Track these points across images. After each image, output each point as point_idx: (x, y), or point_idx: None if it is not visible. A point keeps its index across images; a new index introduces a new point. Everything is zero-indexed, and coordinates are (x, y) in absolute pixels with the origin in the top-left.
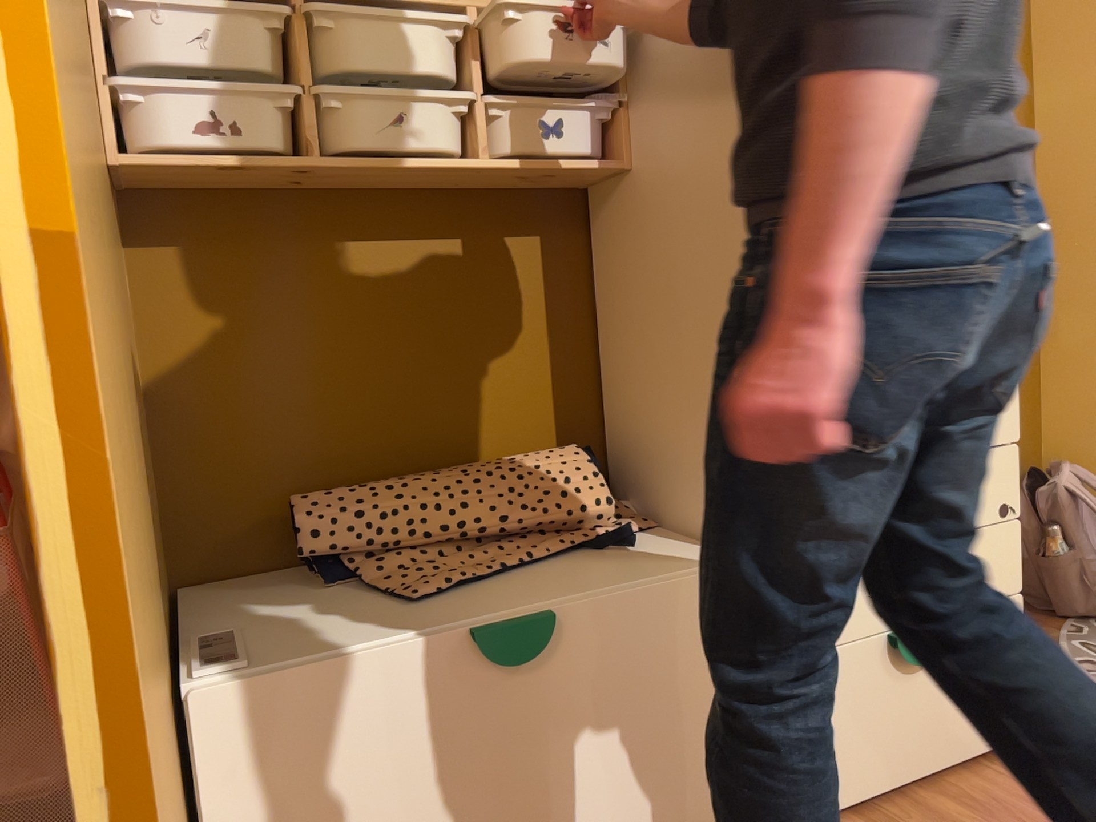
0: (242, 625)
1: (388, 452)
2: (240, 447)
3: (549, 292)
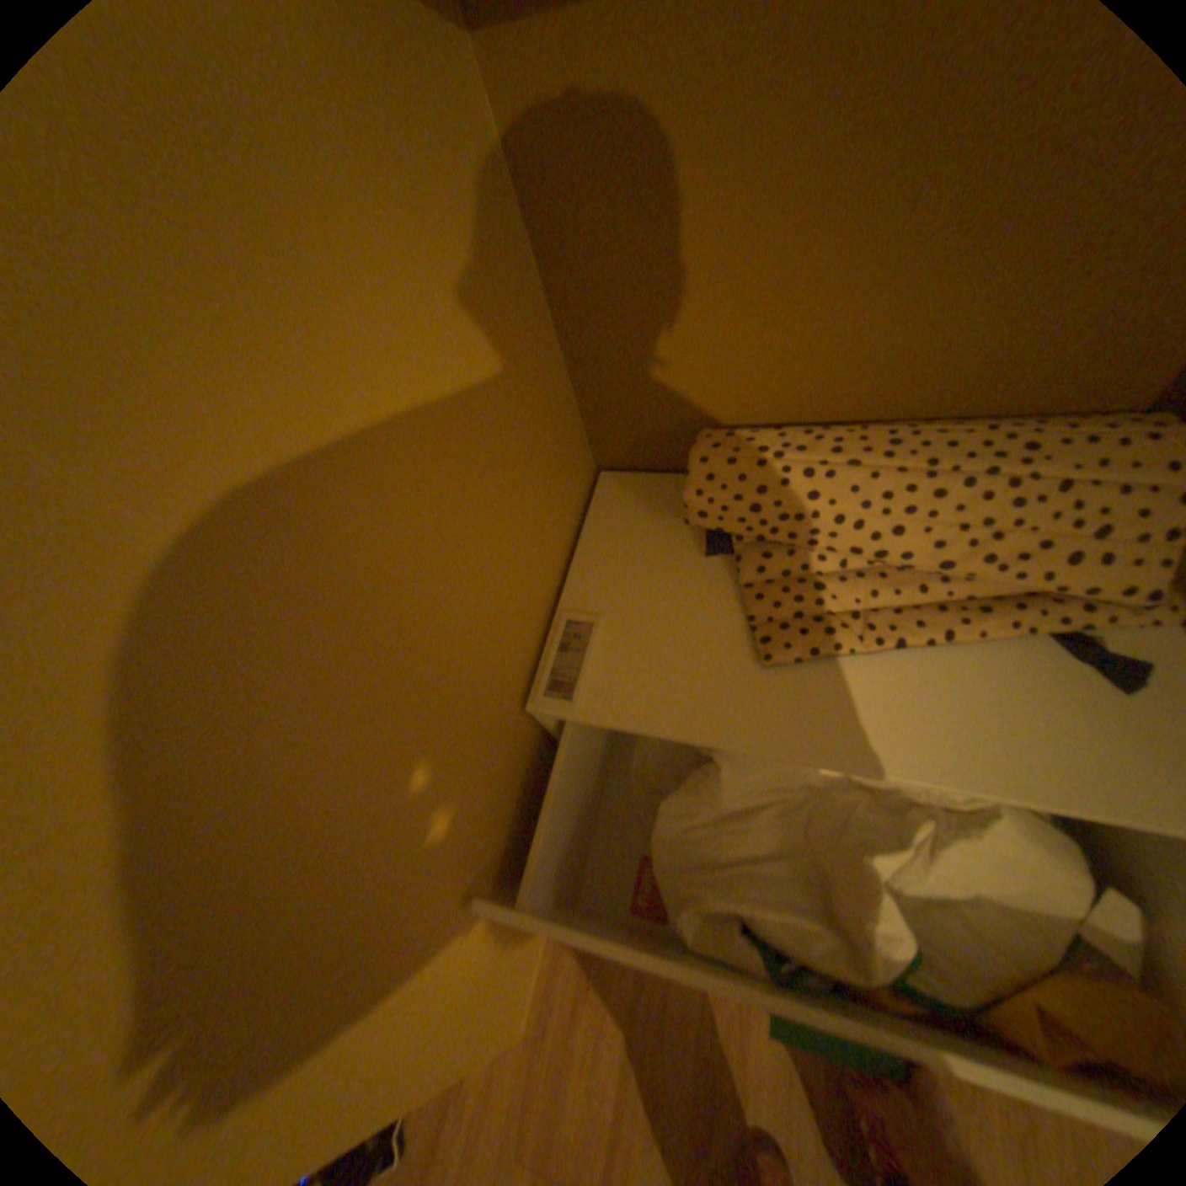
0: (608, 598)
1: (841, 374)
2: (650, 353)
3: None
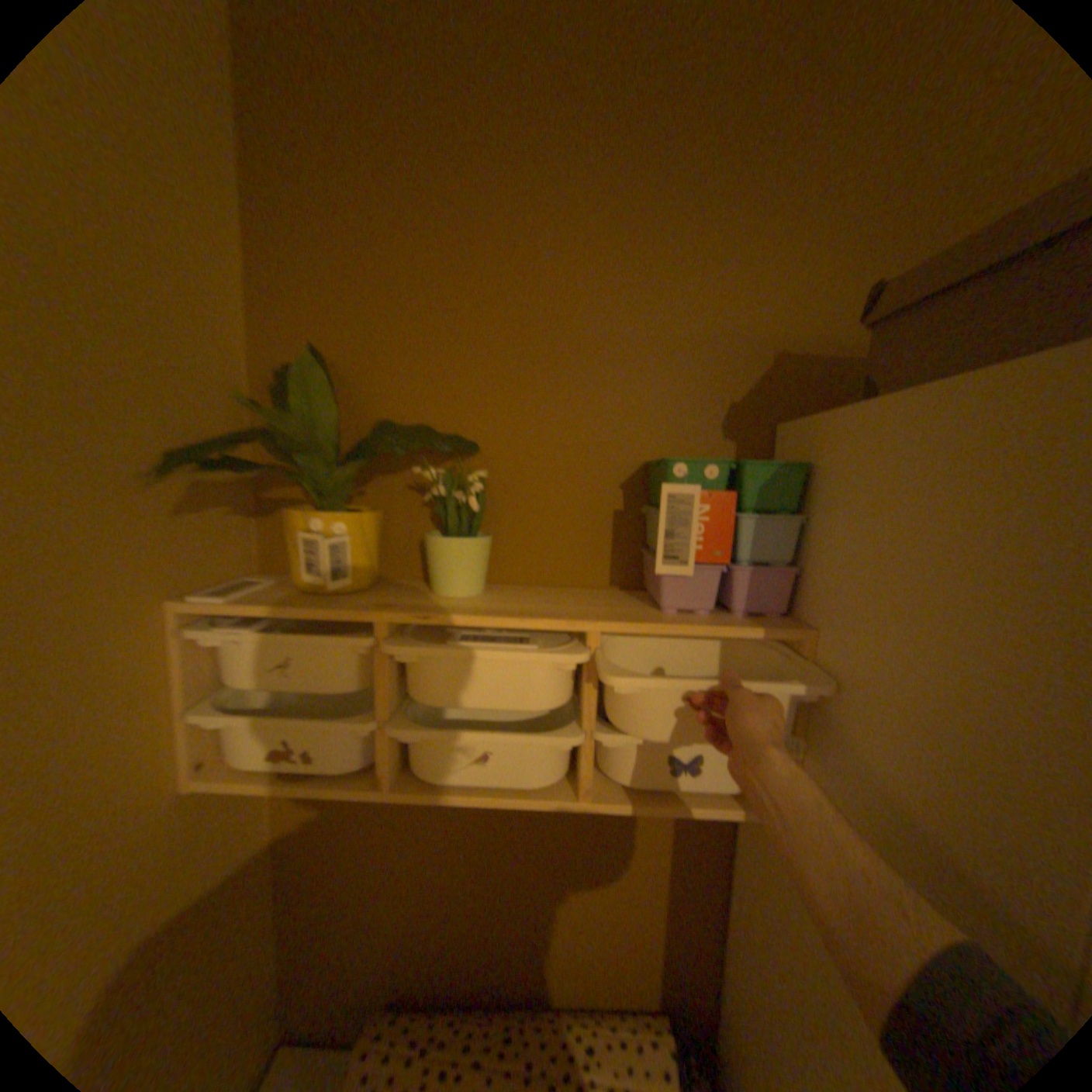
0: None
1: (477, 969)
2: (345, 940)
3: (675, 851)
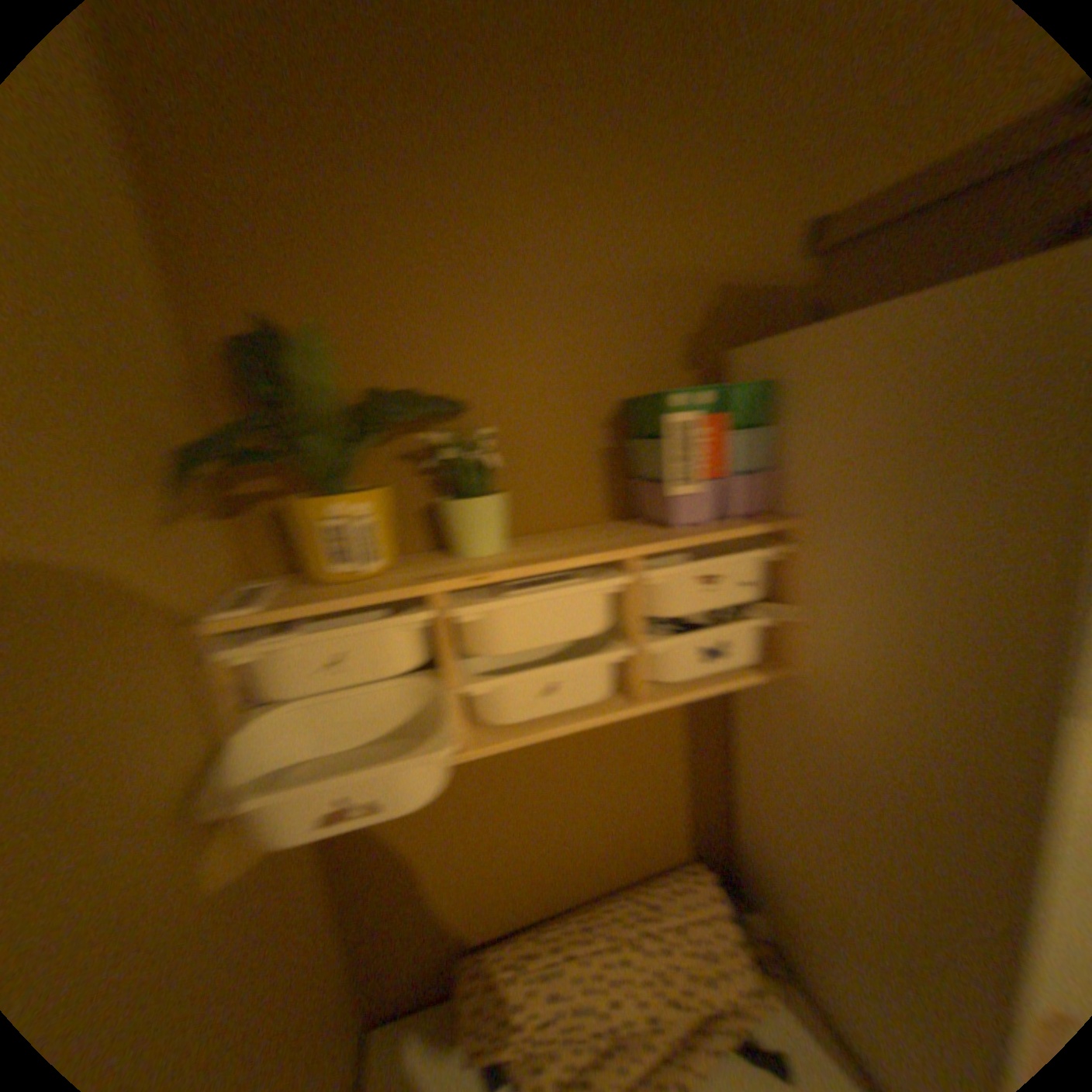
0: None
1: (542, 888)
2: (414, 911)
3: (688, 731)
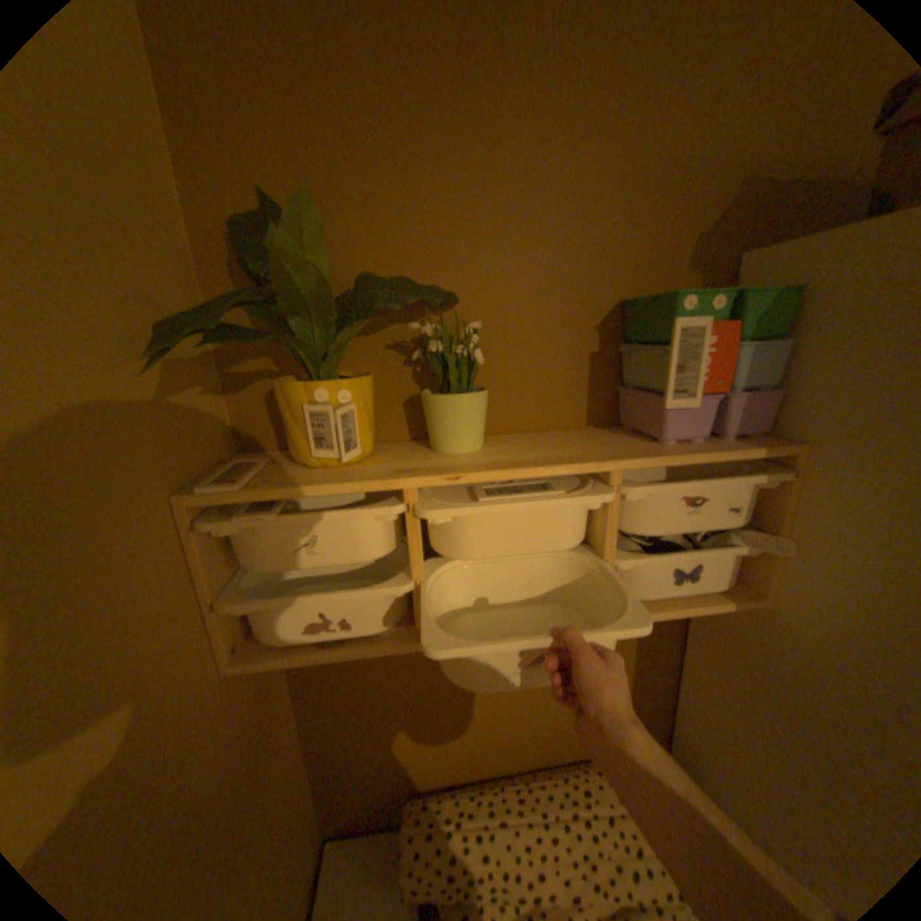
0: None
1: (482, 754)
2: (368, 756)
3: None
